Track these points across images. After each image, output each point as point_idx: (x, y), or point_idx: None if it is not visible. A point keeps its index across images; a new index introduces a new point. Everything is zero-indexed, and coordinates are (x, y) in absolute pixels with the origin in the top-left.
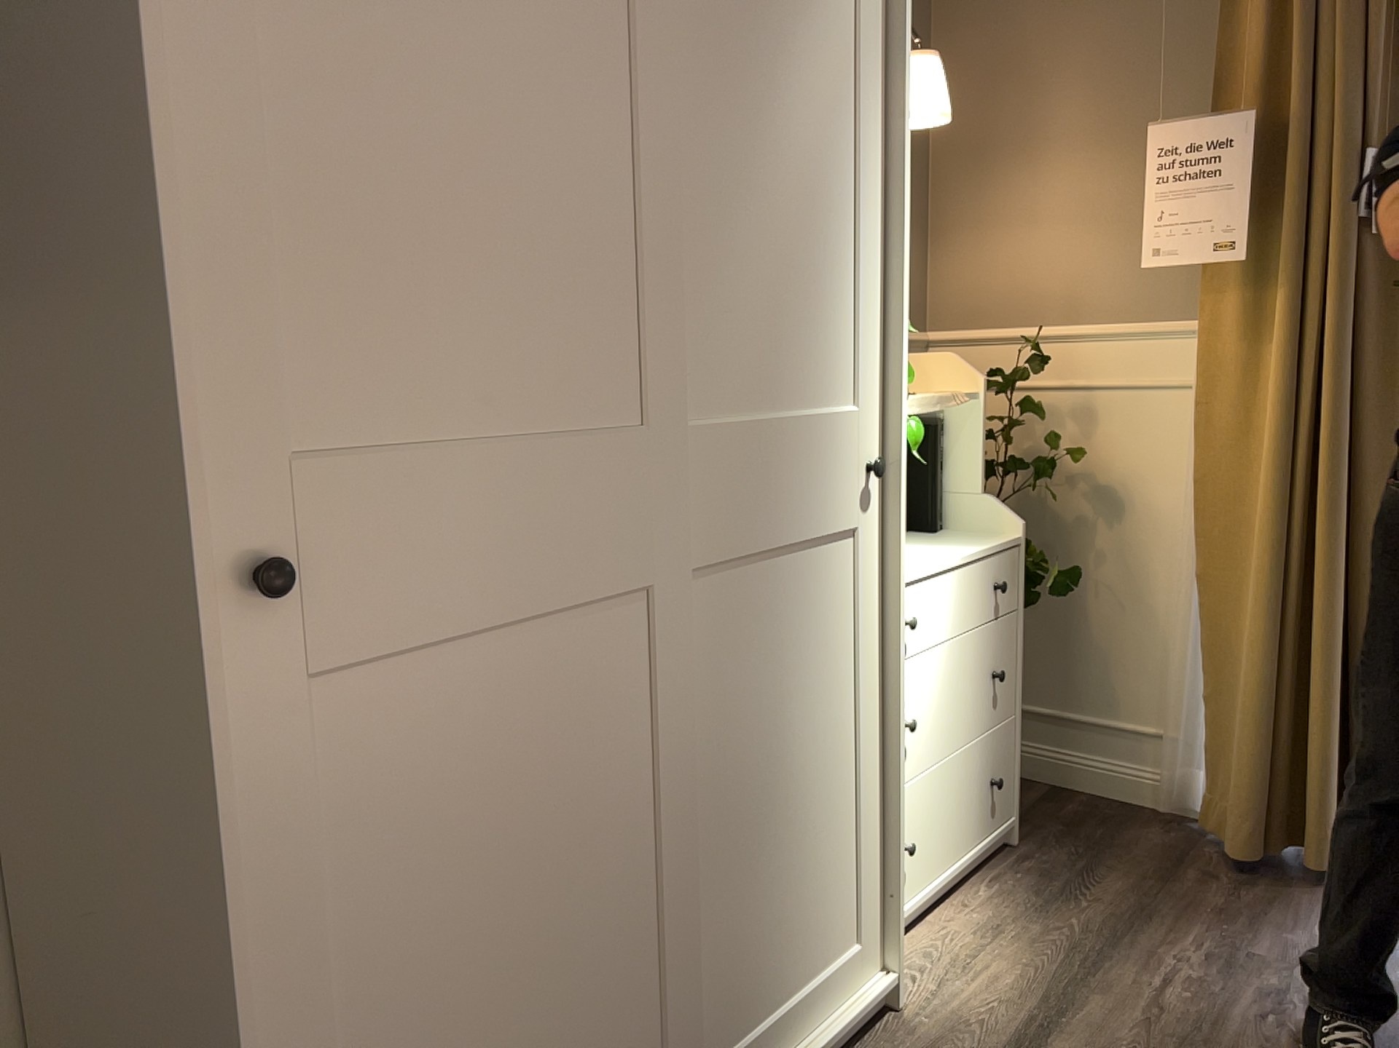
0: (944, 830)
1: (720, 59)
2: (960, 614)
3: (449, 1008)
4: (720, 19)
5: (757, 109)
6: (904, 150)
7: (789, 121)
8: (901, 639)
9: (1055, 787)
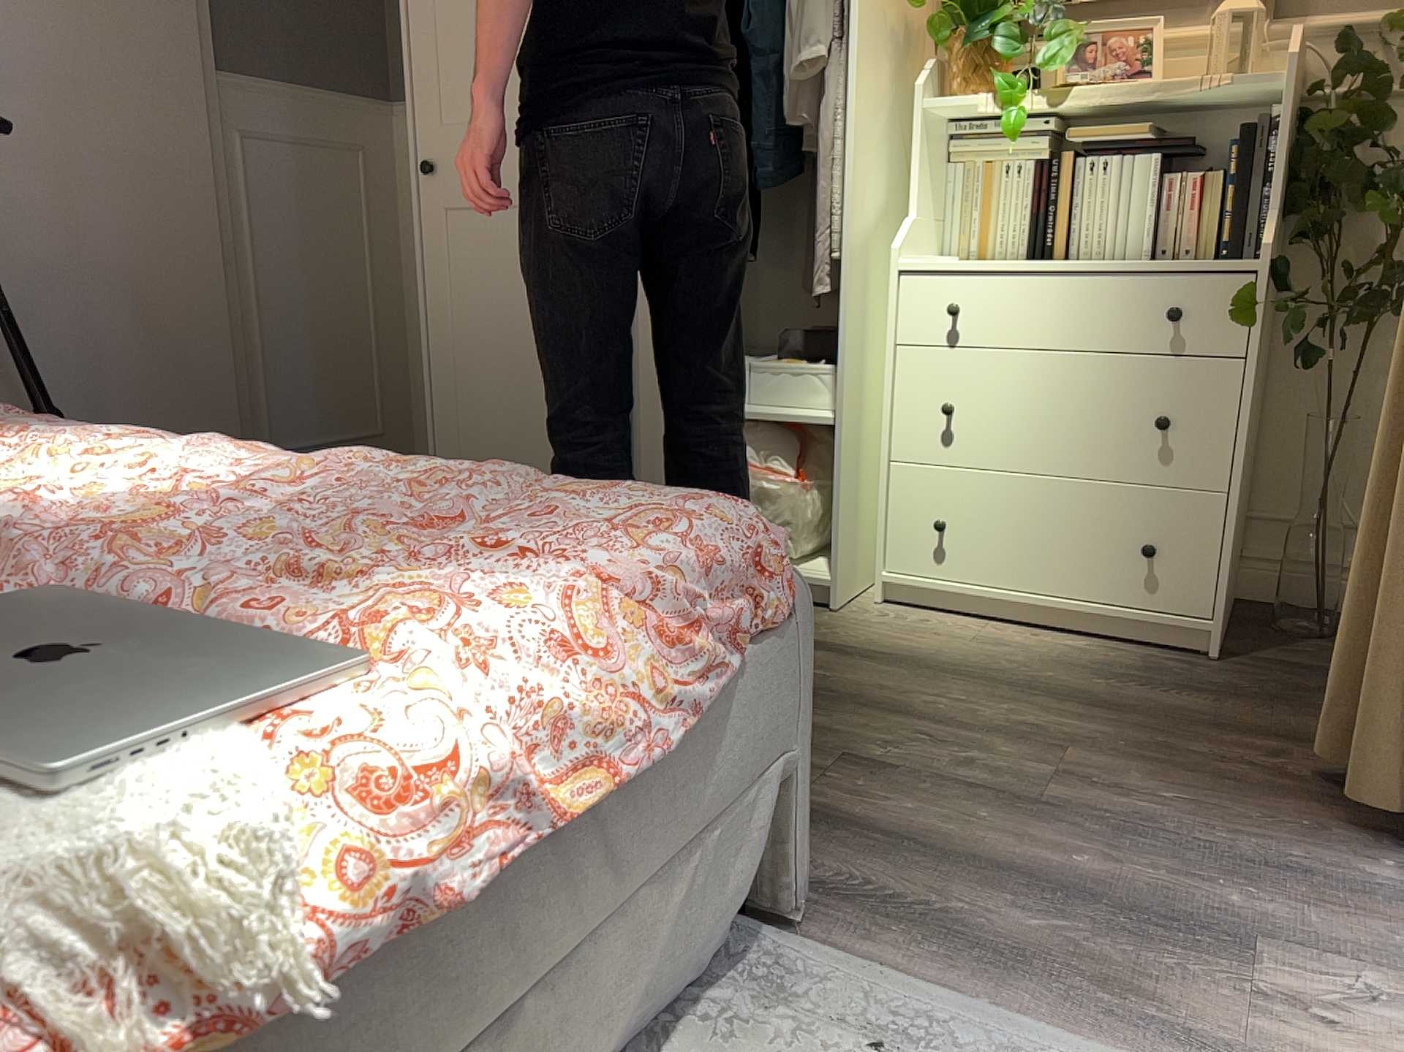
0: (1024, 547)
1: None
2: (1070, 327)
3: (494, 369)
4: None
5: None
6: None
7: None
8: (846, 297)
9: None
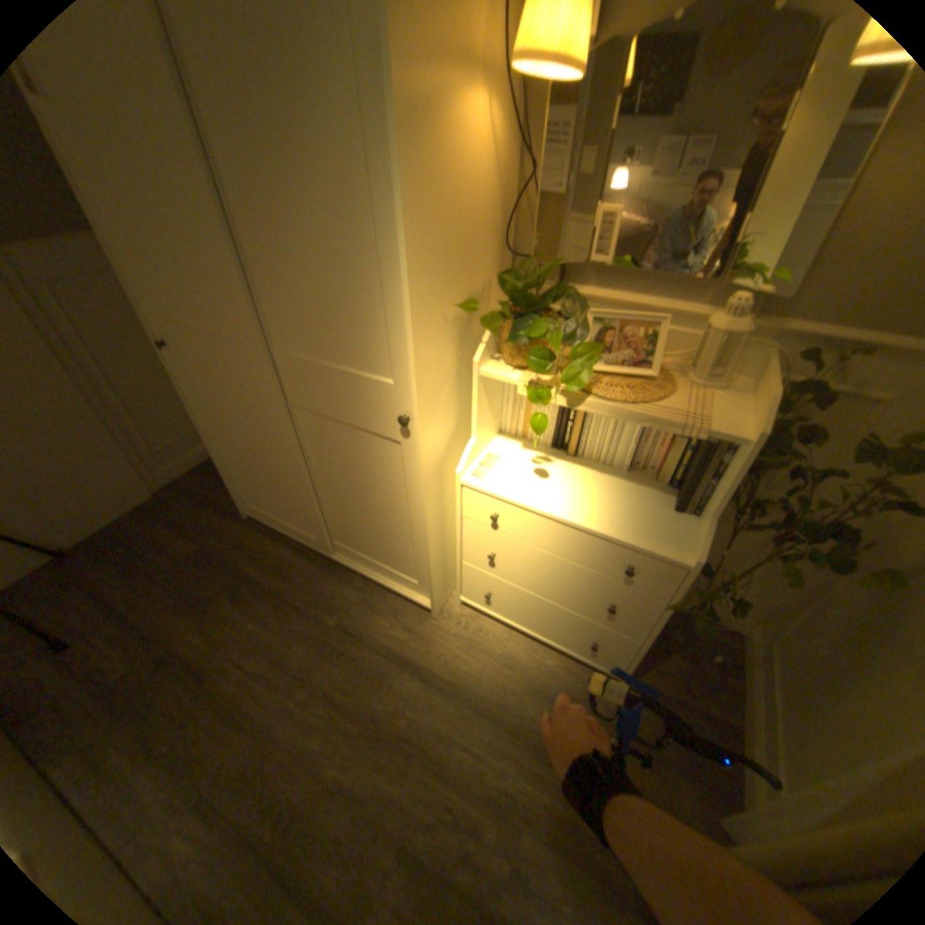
0: (529, 618)
1: (247, 161)
2: (563, 549)
3: (242, 460)
4: (239, 131)
5: (278, 190)
6: (403, 206)
7: (304, 193)
8: (424, 507)
9: (739, 733)
